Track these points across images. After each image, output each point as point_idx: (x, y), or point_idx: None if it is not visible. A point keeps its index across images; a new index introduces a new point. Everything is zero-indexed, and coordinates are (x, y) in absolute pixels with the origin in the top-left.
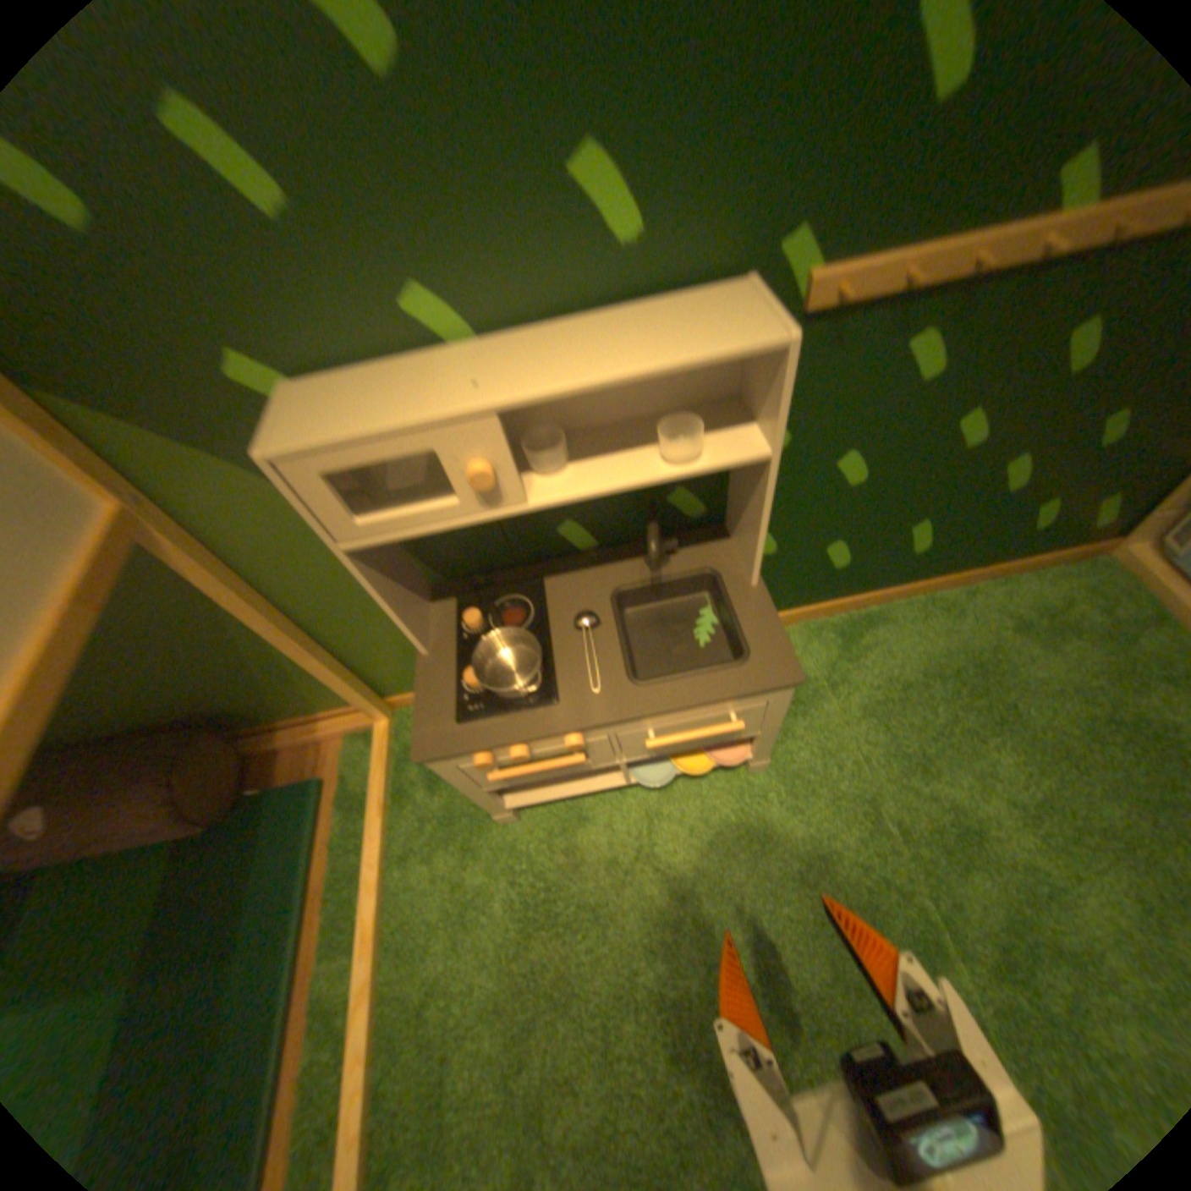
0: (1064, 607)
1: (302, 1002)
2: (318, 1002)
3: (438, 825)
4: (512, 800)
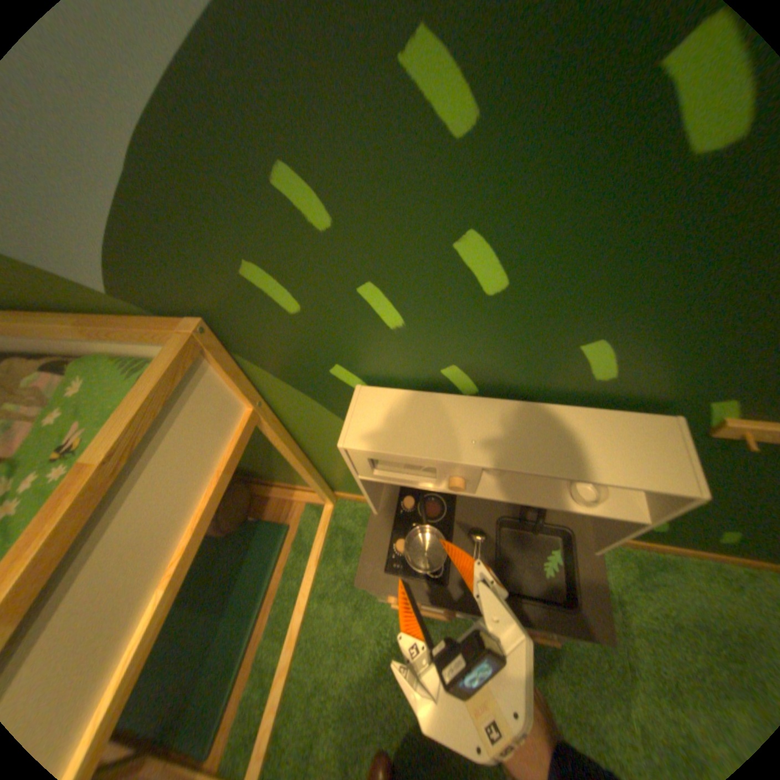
0: None
1: (251, 657)
2: (259, 663)
3: (345, 585)
4: None
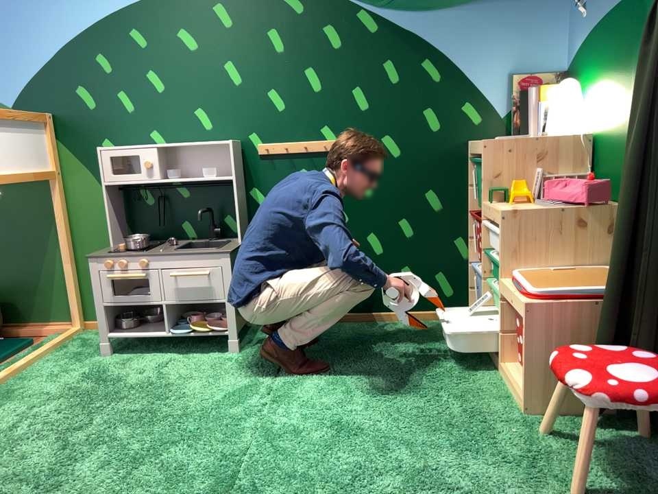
0: (429, 329)
1: None
2: None
3: (72, 354)
4: (112, 334)
